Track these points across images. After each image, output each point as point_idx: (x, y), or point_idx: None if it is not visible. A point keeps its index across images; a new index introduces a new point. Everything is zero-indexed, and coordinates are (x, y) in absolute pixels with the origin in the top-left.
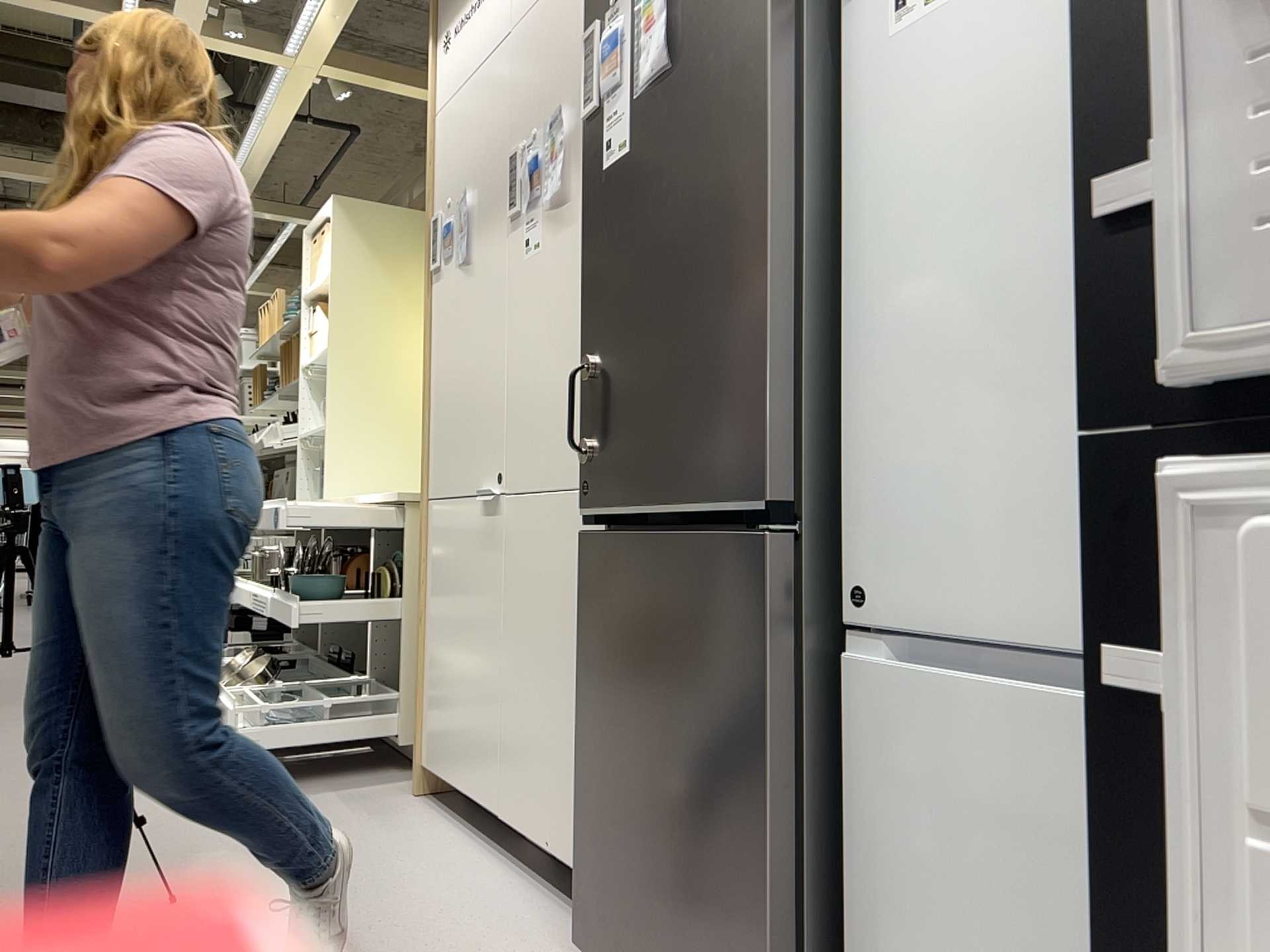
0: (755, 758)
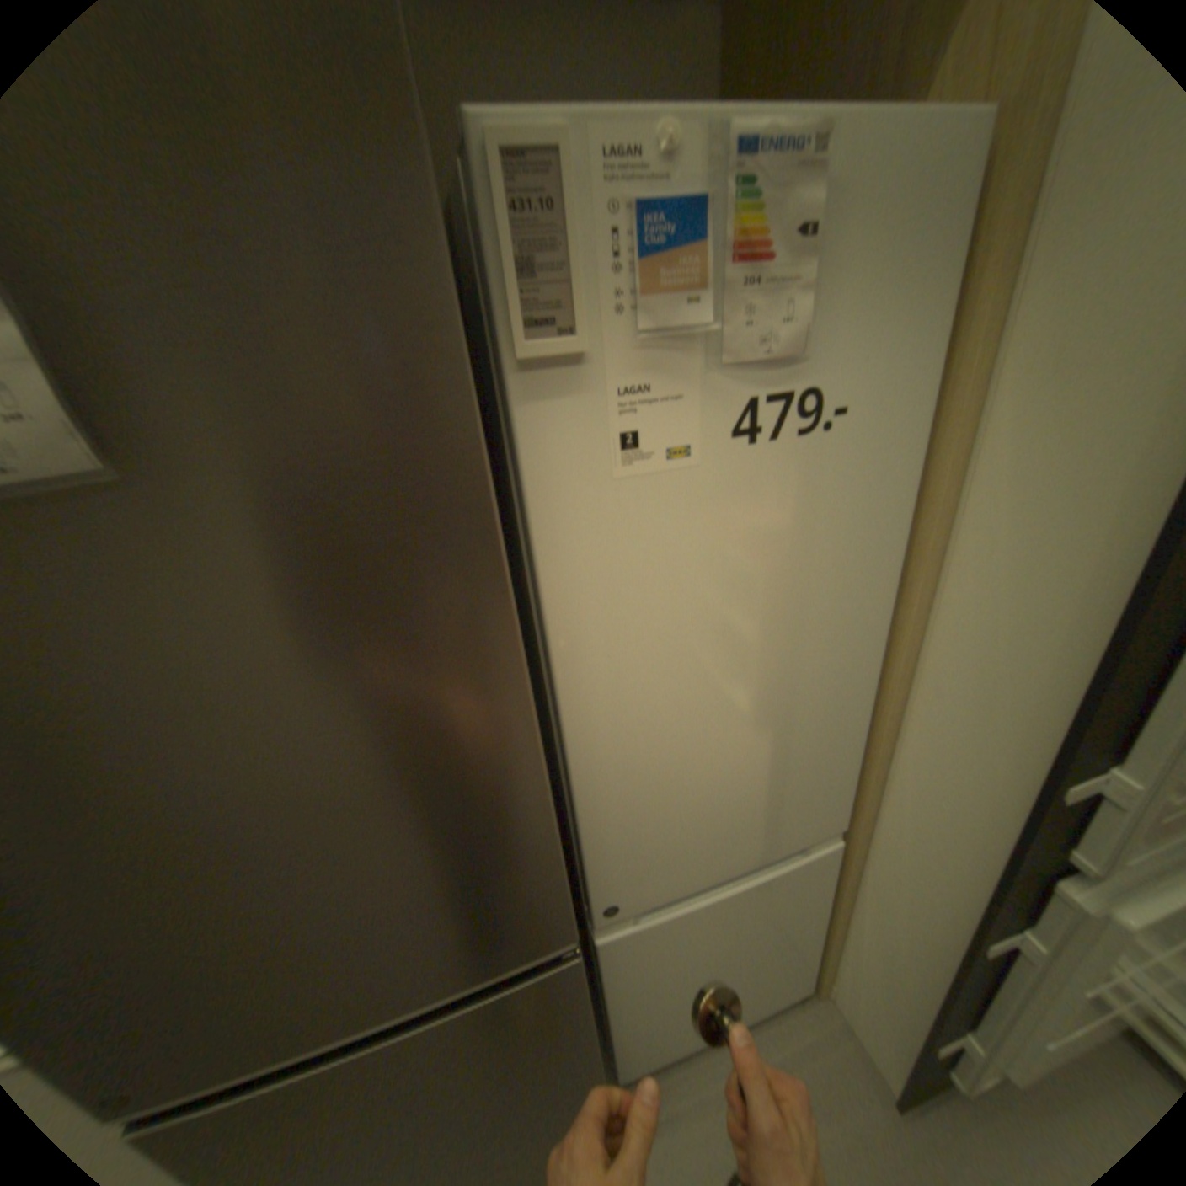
0: (577, 1065)
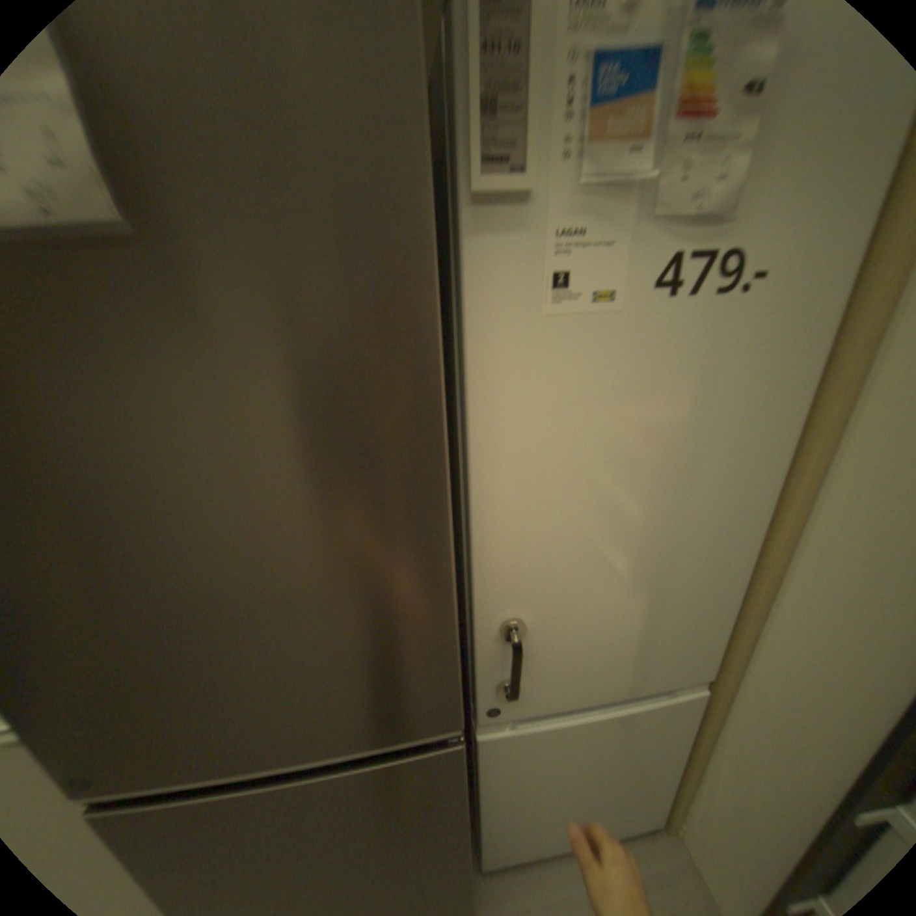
0: (449, 842)
